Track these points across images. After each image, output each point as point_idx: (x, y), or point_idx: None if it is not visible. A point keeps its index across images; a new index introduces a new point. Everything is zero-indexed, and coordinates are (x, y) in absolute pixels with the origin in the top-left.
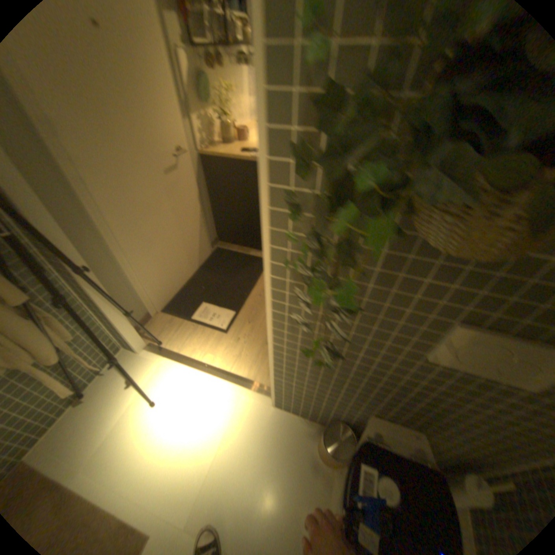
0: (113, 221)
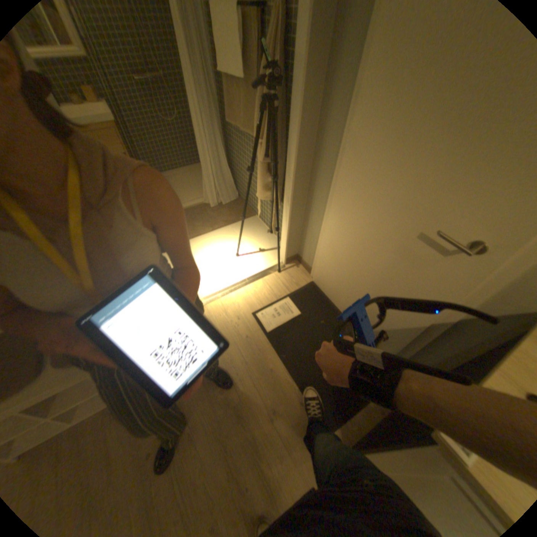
0: (335, 200)
